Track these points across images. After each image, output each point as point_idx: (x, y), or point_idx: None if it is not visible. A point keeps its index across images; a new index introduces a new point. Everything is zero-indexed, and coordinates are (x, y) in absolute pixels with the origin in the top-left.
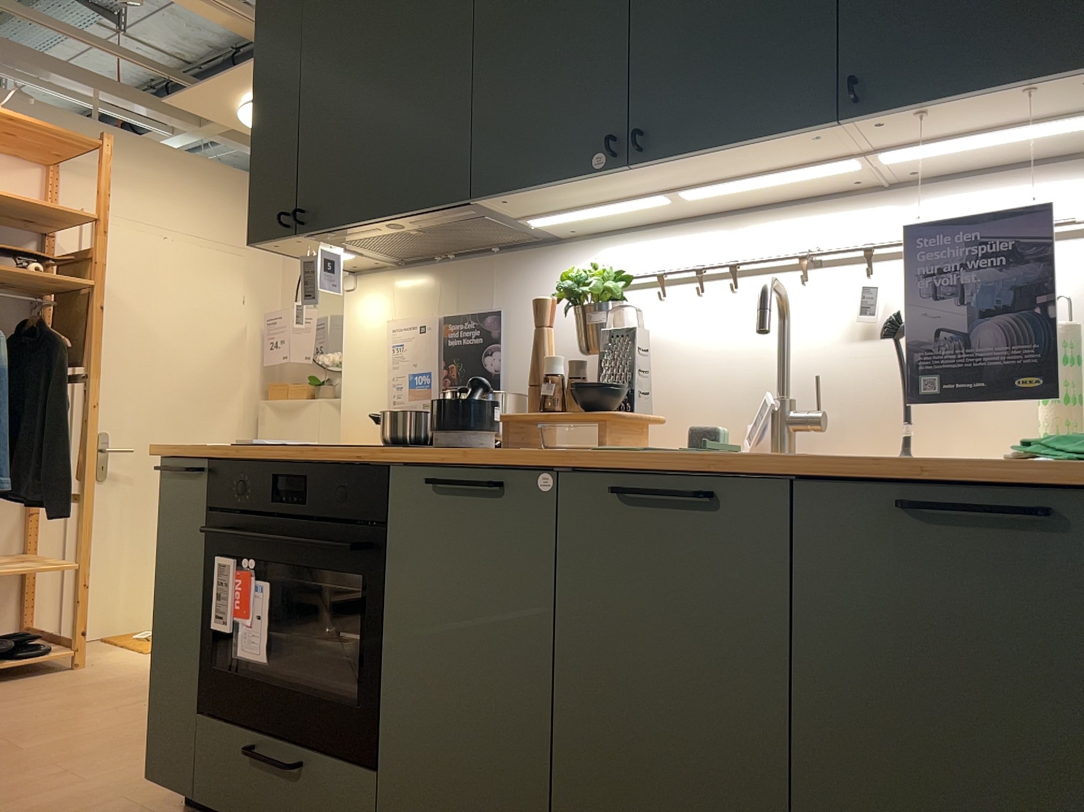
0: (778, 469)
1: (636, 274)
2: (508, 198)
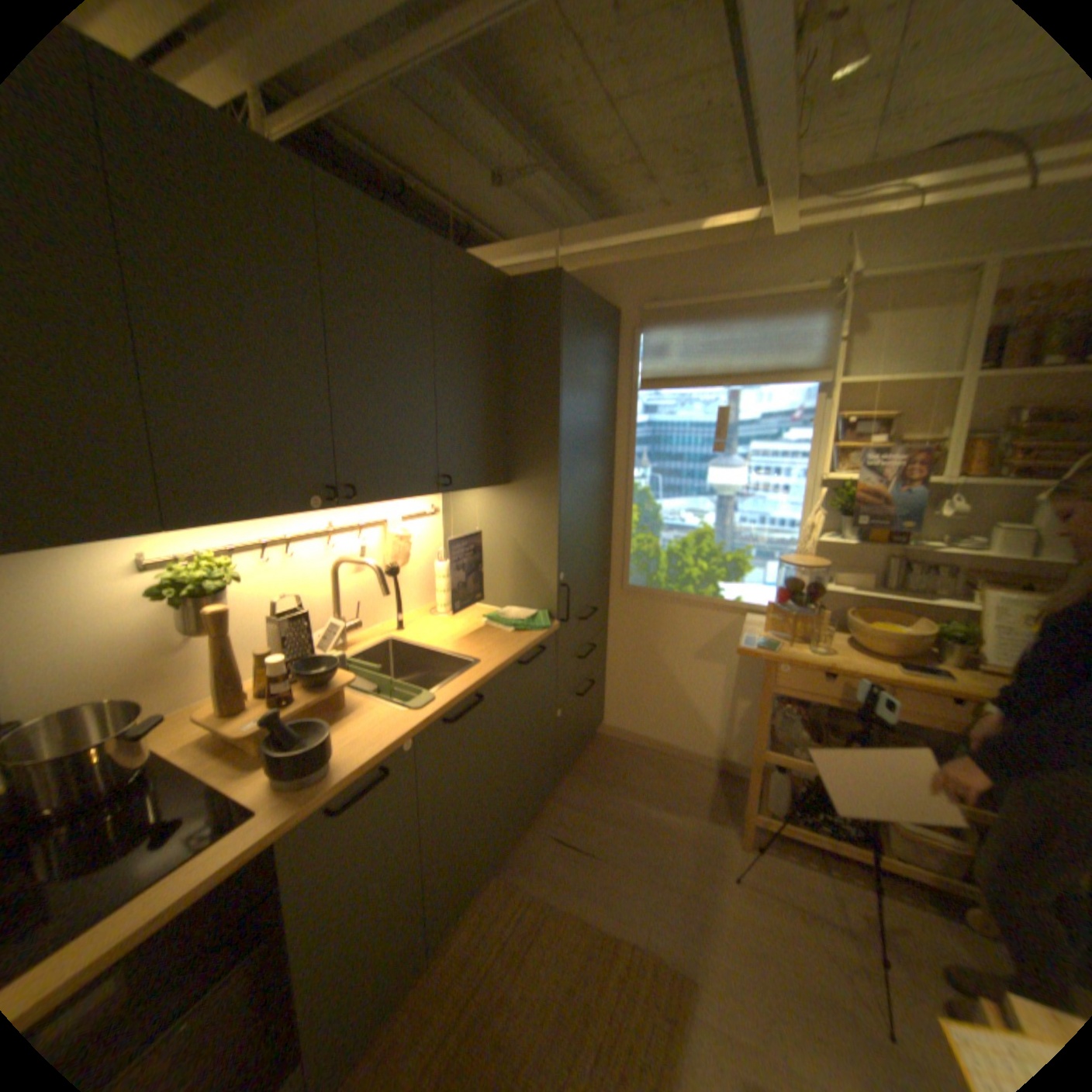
0: (496, 672)
1: (212, 553)
2: (192, 524)
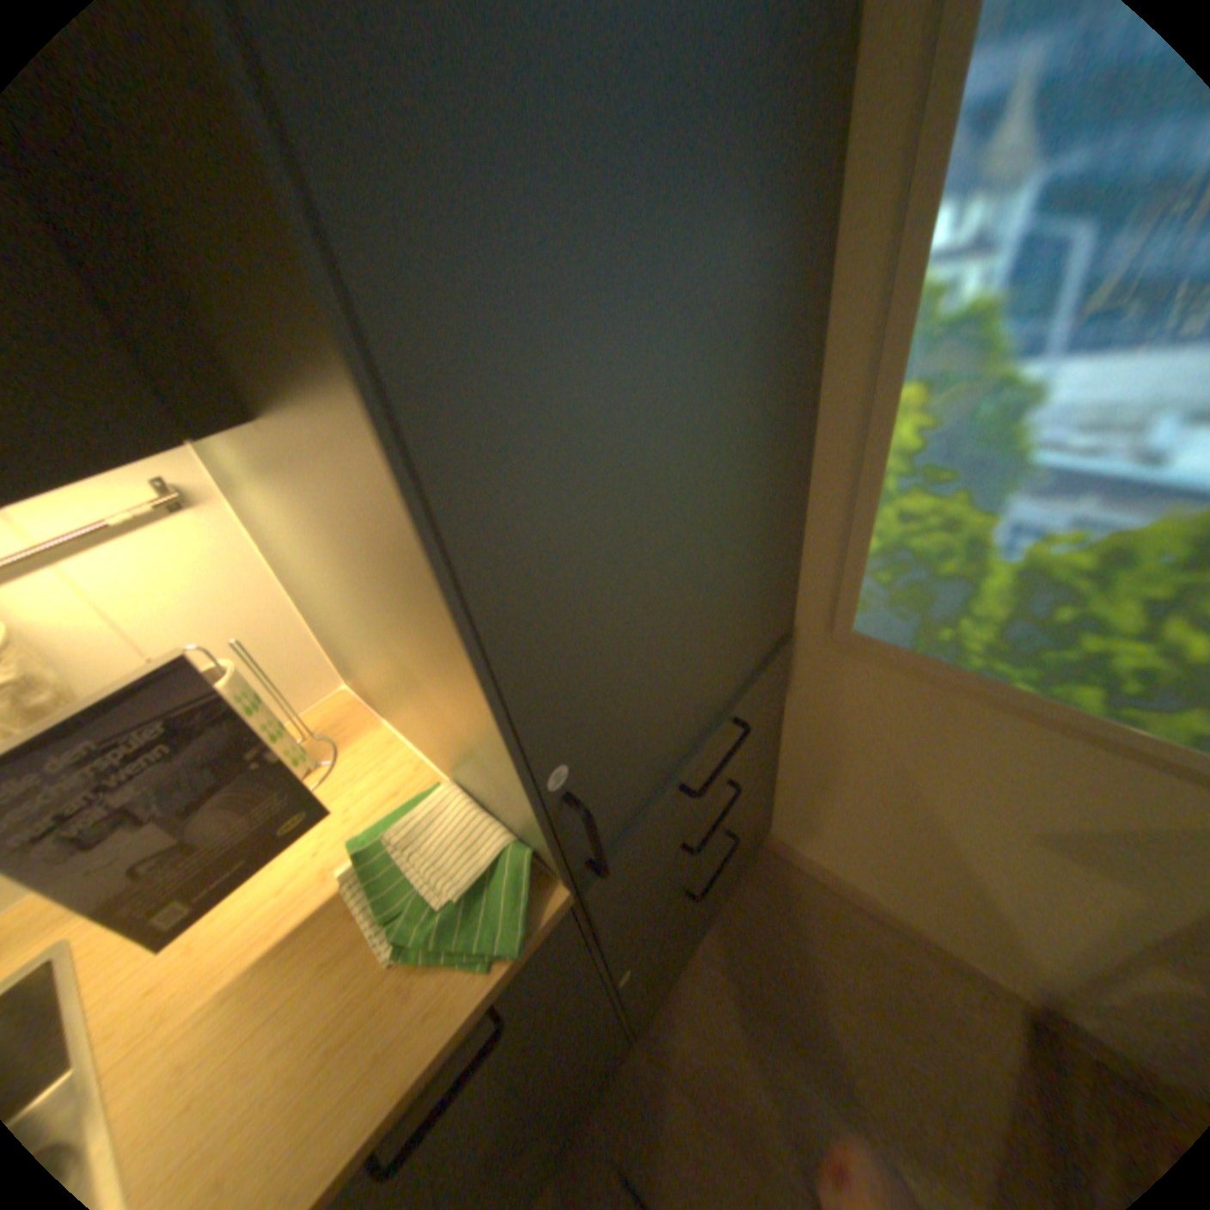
0: None
1: None
2: None
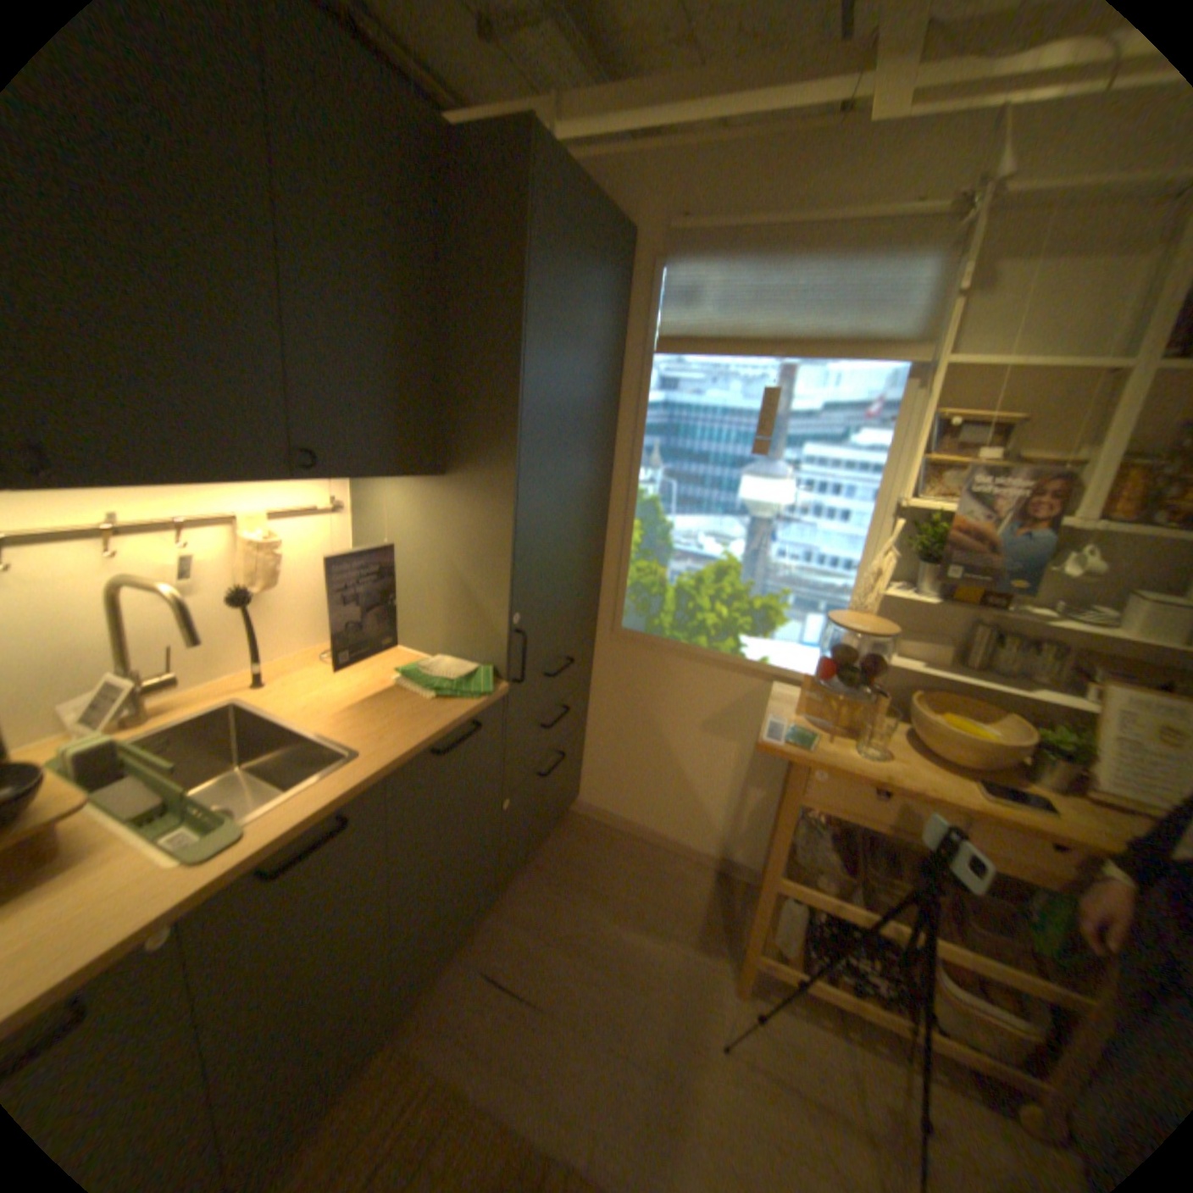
0: (382, 774)
1: None
2: None
